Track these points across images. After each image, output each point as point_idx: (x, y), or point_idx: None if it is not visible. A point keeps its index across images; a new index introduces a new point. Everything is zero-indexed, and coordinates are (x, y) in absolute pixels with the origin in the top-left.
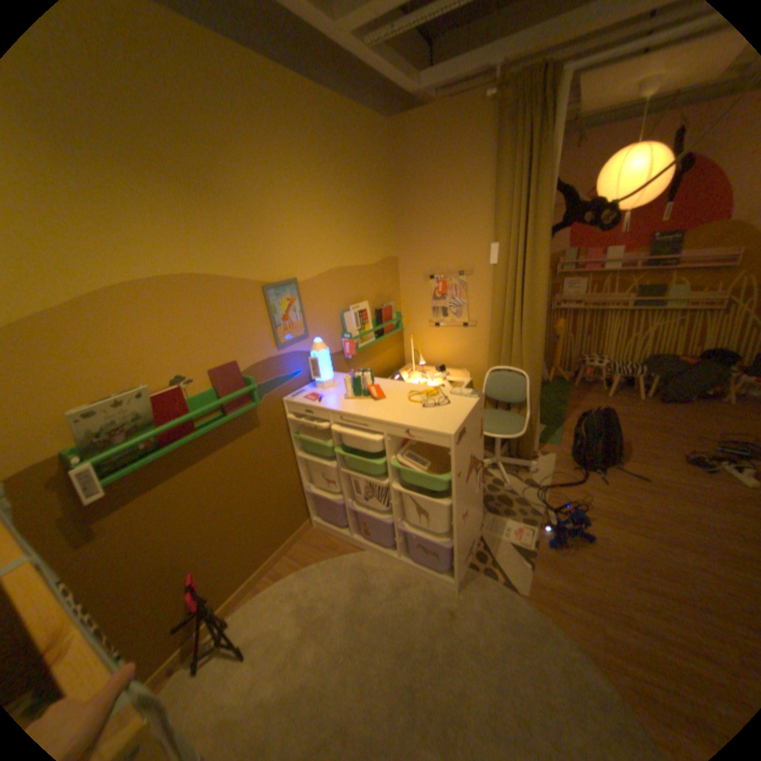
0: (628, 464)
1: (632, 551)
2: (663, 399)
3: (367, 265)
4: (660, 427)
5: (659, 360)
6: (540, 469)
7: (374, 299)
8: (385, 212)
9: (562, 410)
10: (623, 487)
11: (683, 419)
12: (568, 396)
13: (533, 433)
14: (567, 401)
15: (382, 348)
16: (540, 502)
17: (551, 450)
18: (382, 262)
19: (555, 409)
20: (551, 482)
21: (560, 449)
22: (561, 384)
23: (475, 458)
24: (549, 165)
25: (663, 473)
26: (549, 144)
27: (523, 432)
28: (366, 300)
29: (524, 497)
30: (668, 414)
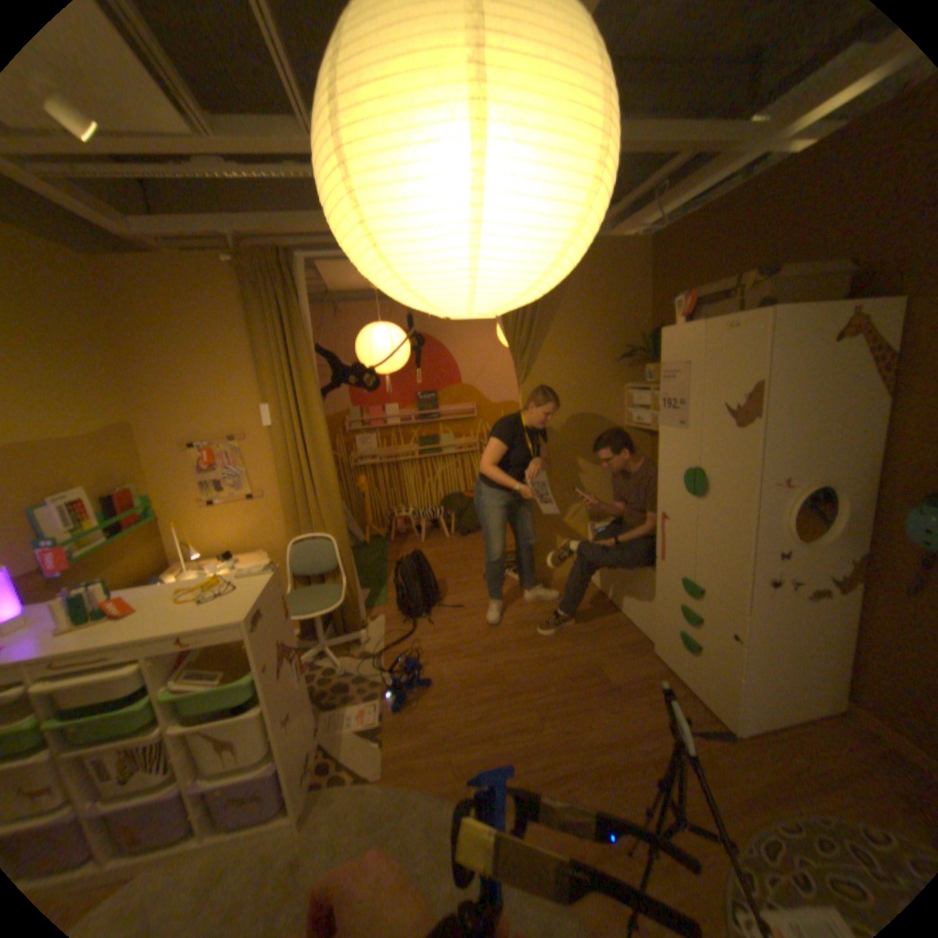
0: (445, 599)
1: (460, 676)
2: (462, 532)
3: (74, 437)
4: (463, 558)
5: (450, 499)
6: (371, 637)
7: (96, 483)
8: (99, 367)
9: (383, 568)
10: (445, 622)
11: (477, 546)
12: (386, 552)
13: (355, 600)
14: (387, 557)
15: (123, 550)
16: (376, 672)
17: (379, 612)
18: (102, 432)
19: (376, 569)
20: (383, 645)
21: (387, 608)
22: (378, 542)
23: (283, 644)
24: (302, 334)
25: (471, 596)
26: (298, 316)
27: (341, 600)
28: (80, 485)
29: (359, 674)
30: (467, 545)
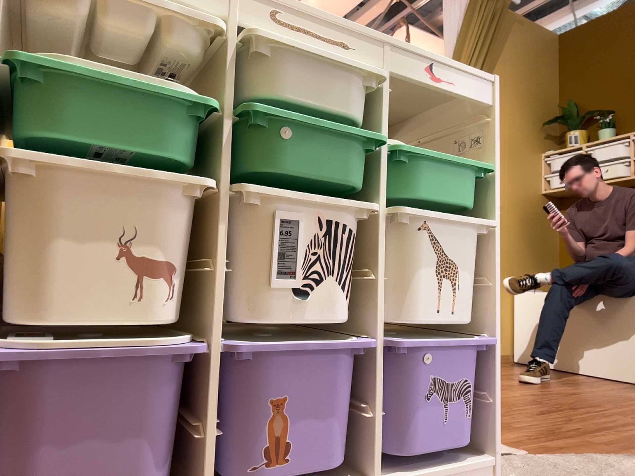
0: None
1: None
2: None
3: None
4: None
5: None
6: None
7: None
8: None
9: None
10: None
11: None
12: None
13: None
14: None
15: None
16: None
17: None
18: None
19: None
20: None
21: None
22: None
23: None
24: None
25: None
26: None
27: None
28: None
29: None
30: None
